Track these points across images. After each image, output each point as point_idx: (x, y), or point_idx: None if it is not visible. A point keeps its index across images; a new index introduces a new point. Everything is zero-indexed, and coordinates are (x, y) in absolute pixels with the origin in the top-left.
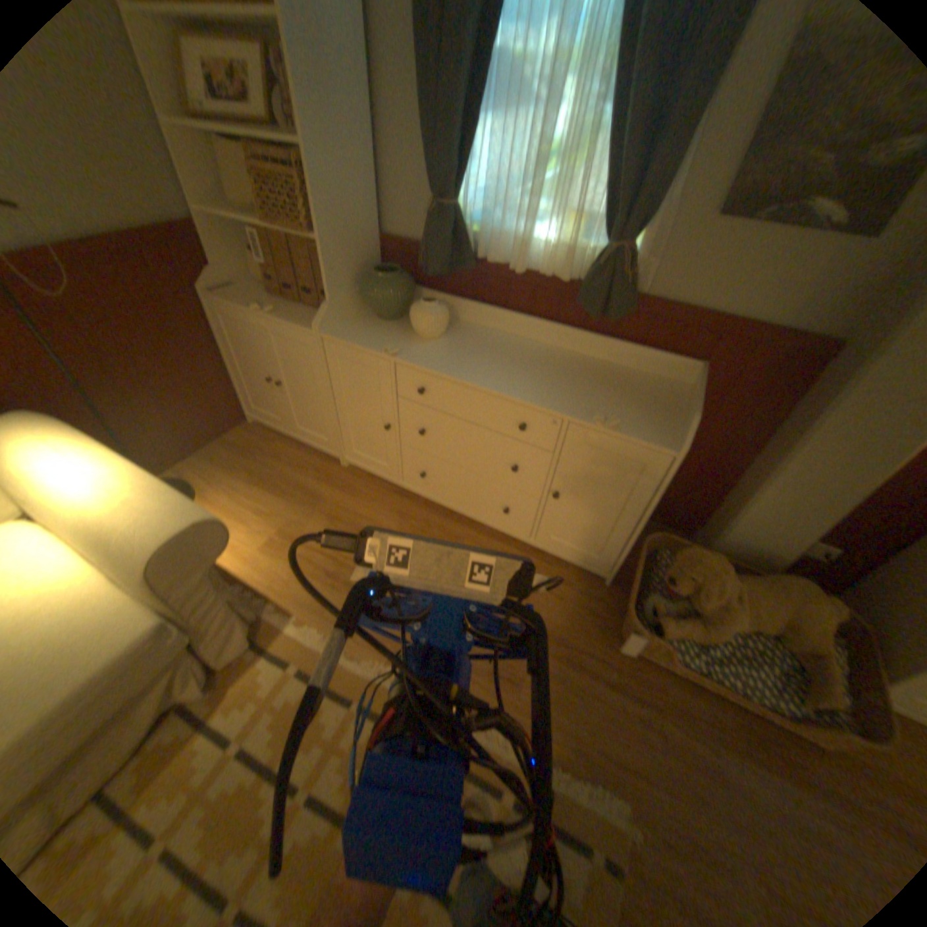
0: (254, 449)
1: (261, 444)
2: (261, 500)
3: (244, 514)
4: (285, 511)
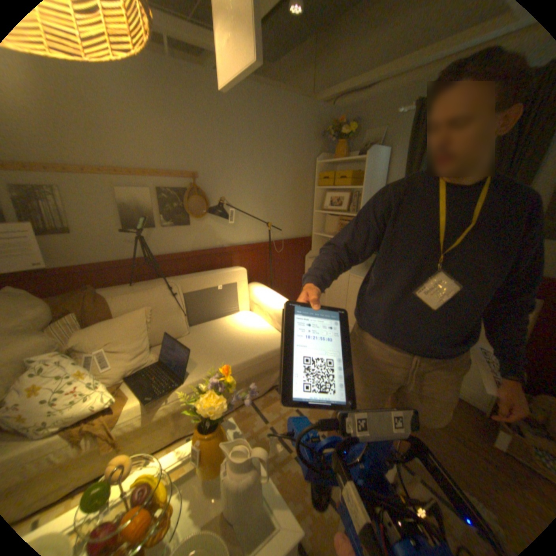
0: None
1: None
2: None
3: None
4: None
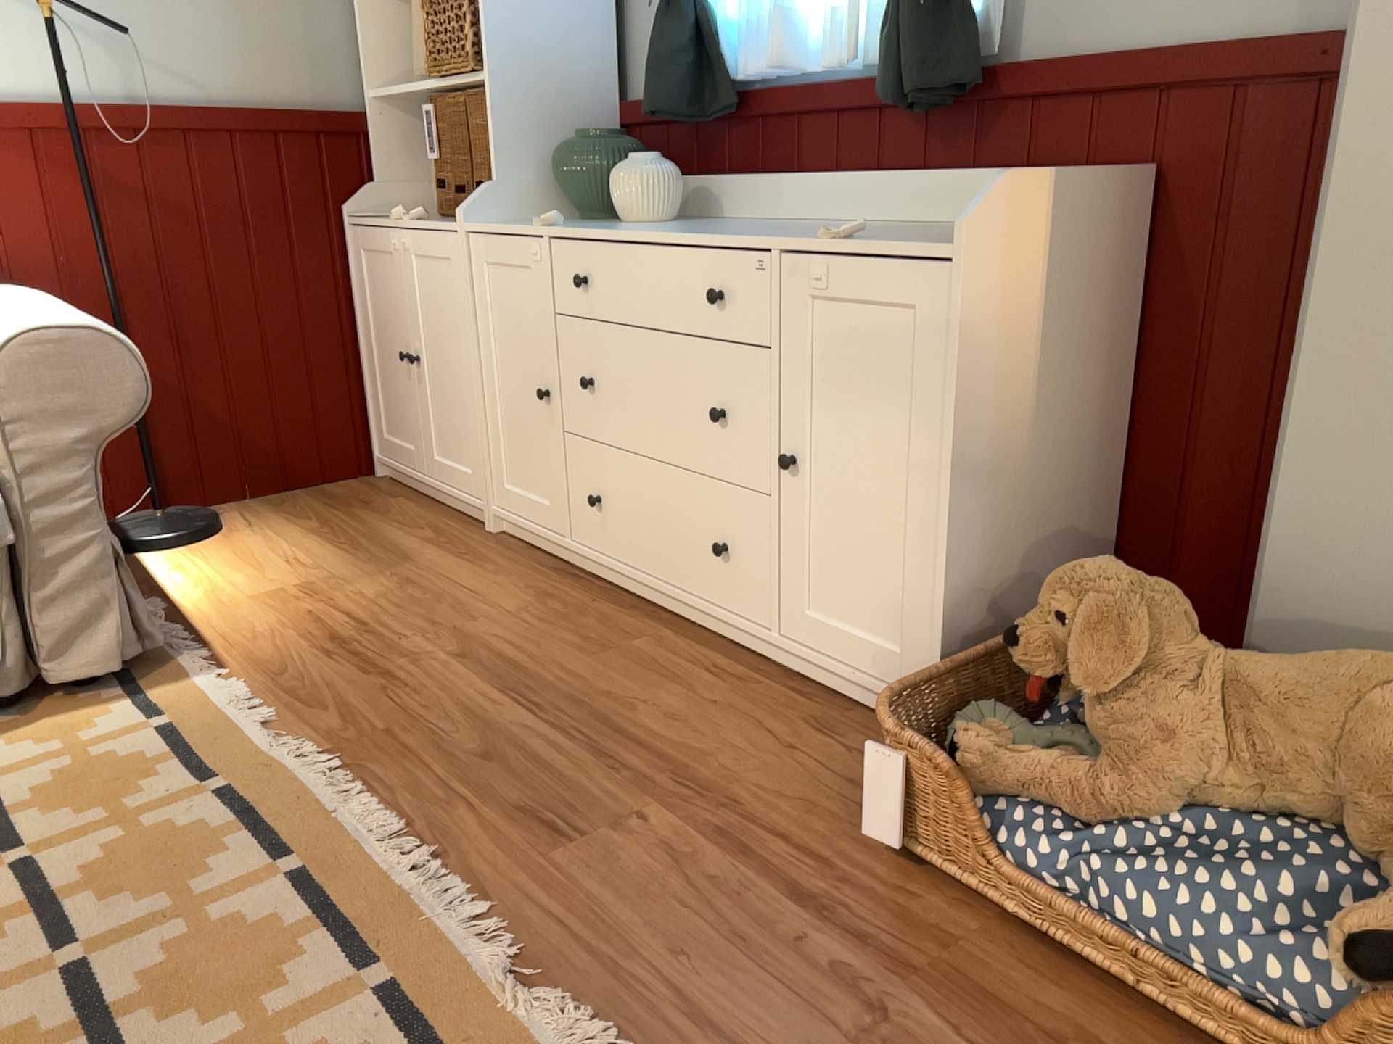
0: (356, 501)
1: (373, 497)
2: (312, 549)
3: (271, 559)
4: (338, 565)
